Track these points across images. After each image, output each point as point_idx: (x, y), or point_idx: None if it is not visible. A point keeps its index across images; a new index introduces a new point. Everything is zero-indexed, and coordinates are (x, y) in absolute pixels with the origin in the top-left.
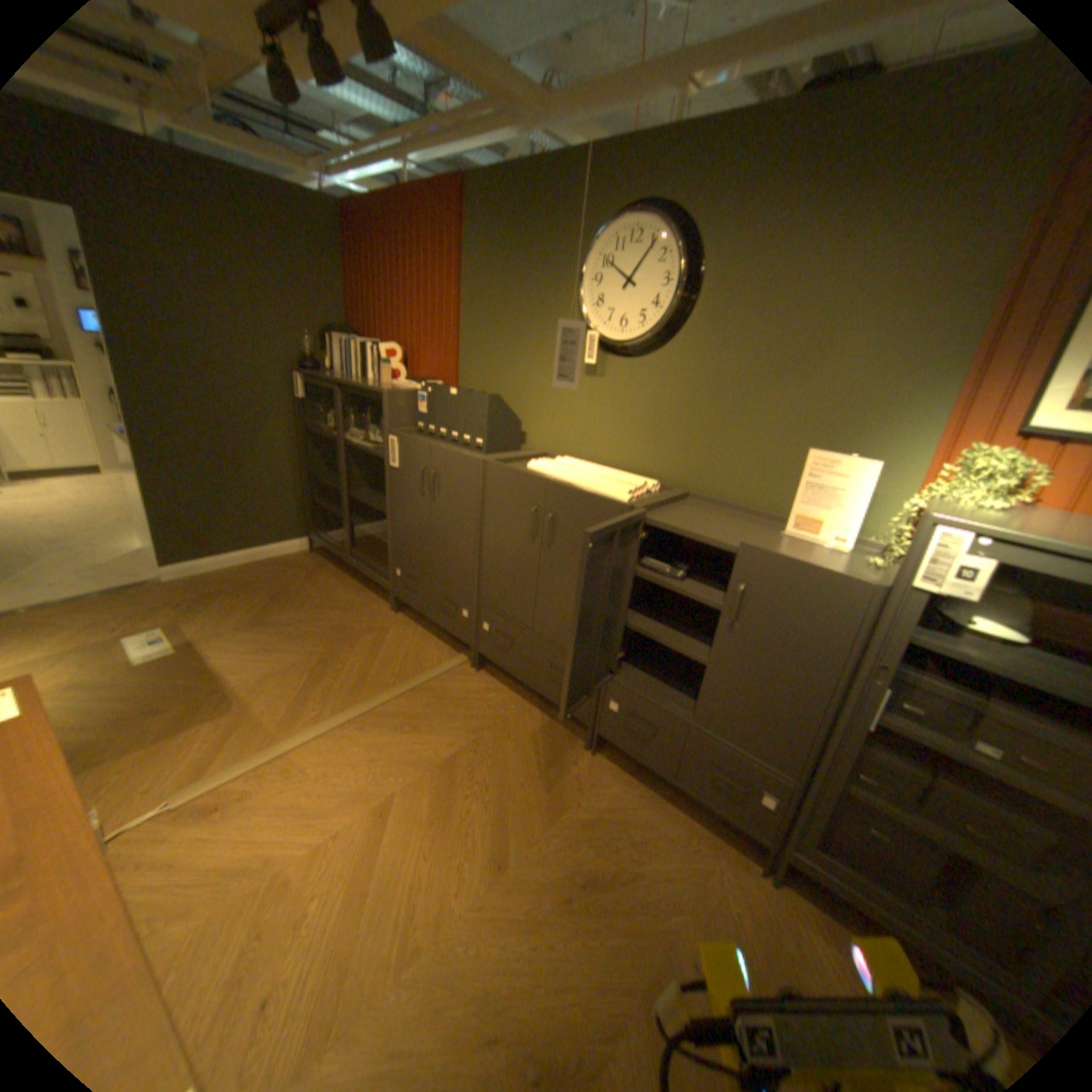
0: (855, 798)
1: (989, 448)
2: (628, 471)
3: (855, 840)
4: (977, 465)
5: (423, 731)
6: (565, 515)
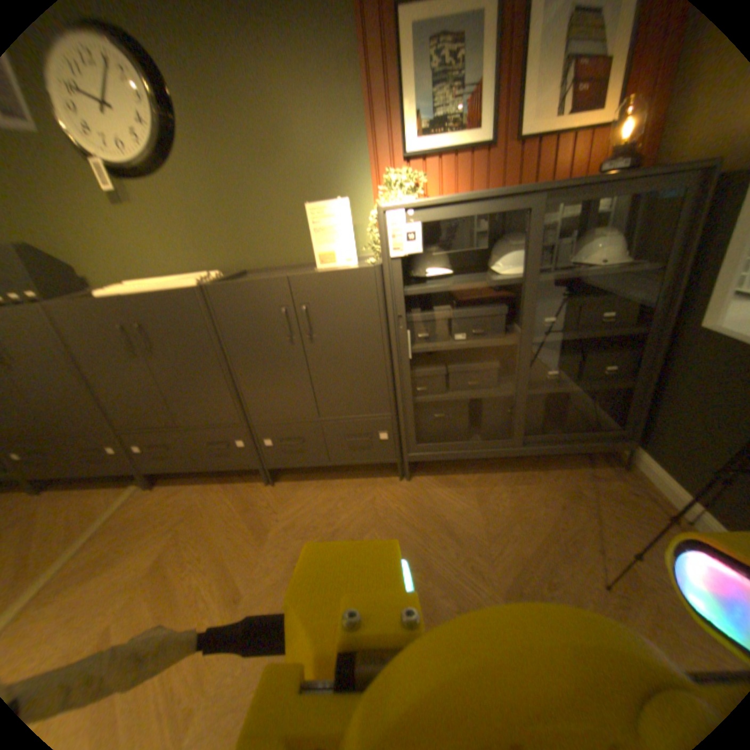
0: (421, 400)
1: (395, 169)
2: (193, 271)
3: (431, 423)
4: (392, 176)
5: (118, 558)
6: (149, 315)
